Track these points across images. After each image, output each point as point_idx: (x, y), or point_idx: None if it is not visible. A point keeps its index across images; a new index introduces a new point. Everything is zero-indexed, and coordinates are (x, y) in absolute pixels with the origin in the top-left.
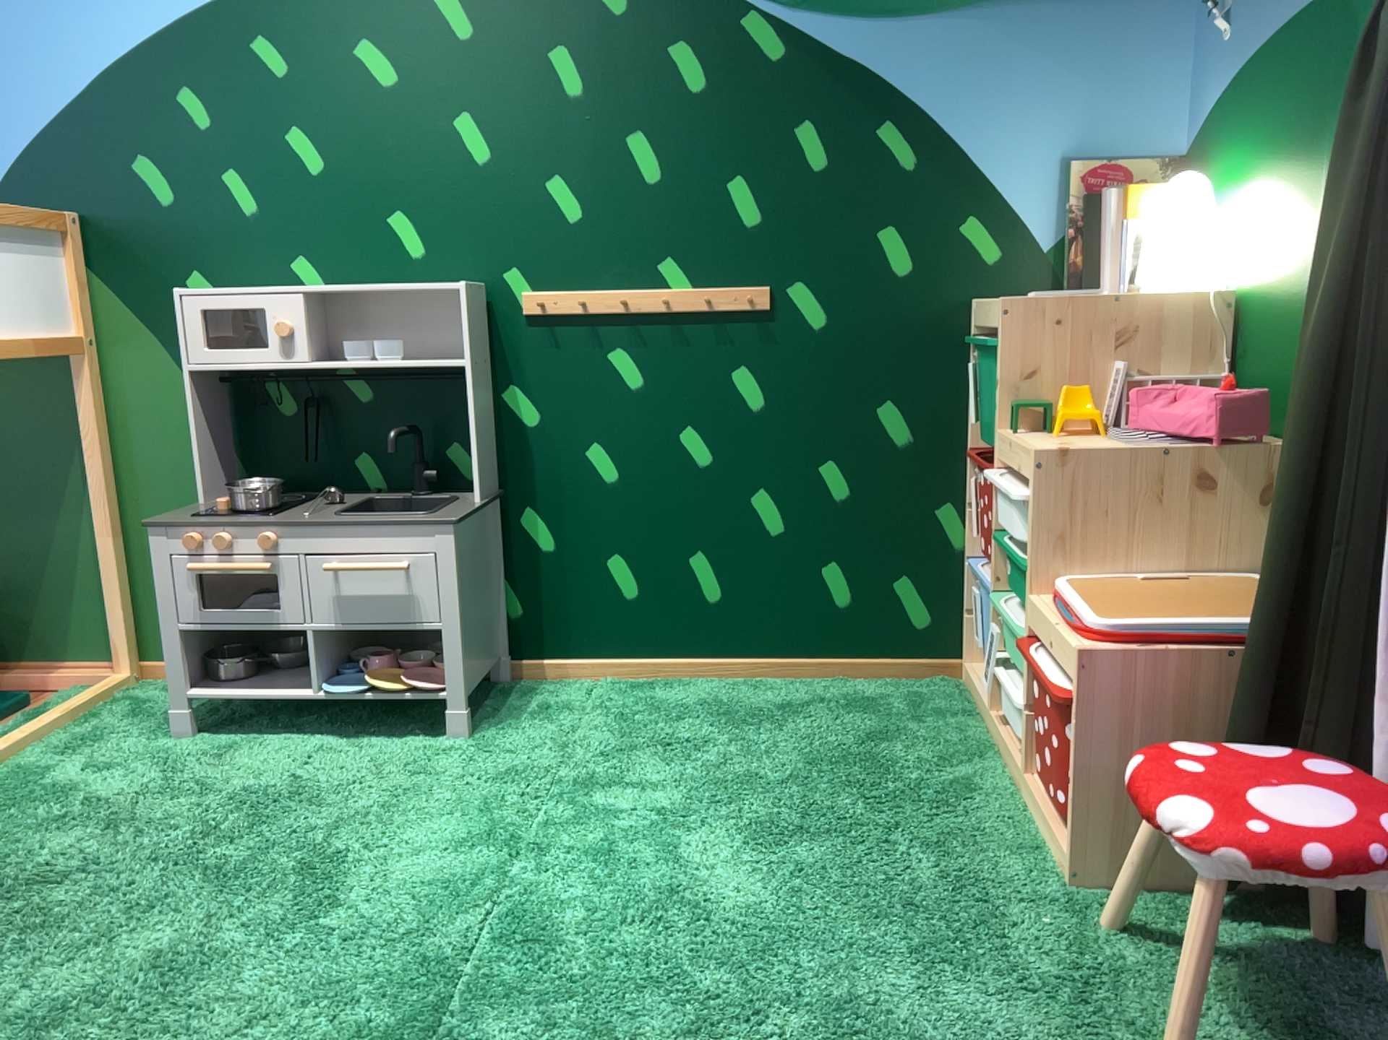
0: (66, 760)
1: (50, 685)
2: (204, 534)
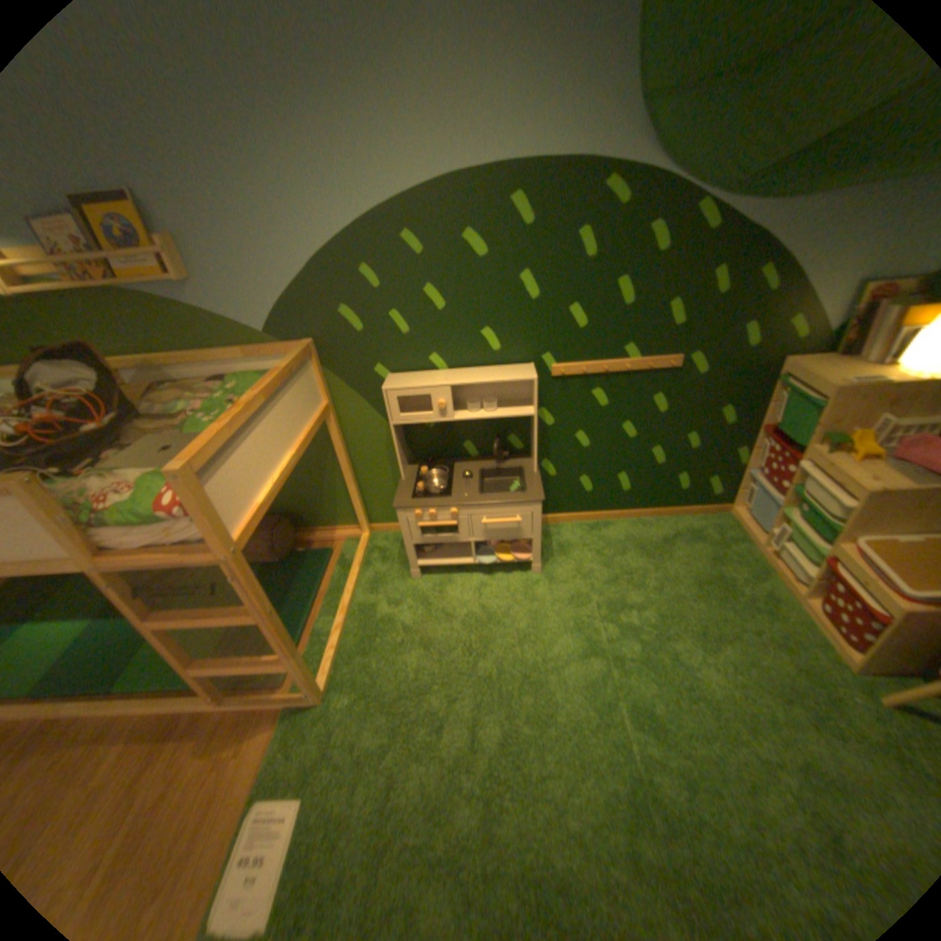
0: (376, 599)
1: (334, 539)
2: (422, 511)
